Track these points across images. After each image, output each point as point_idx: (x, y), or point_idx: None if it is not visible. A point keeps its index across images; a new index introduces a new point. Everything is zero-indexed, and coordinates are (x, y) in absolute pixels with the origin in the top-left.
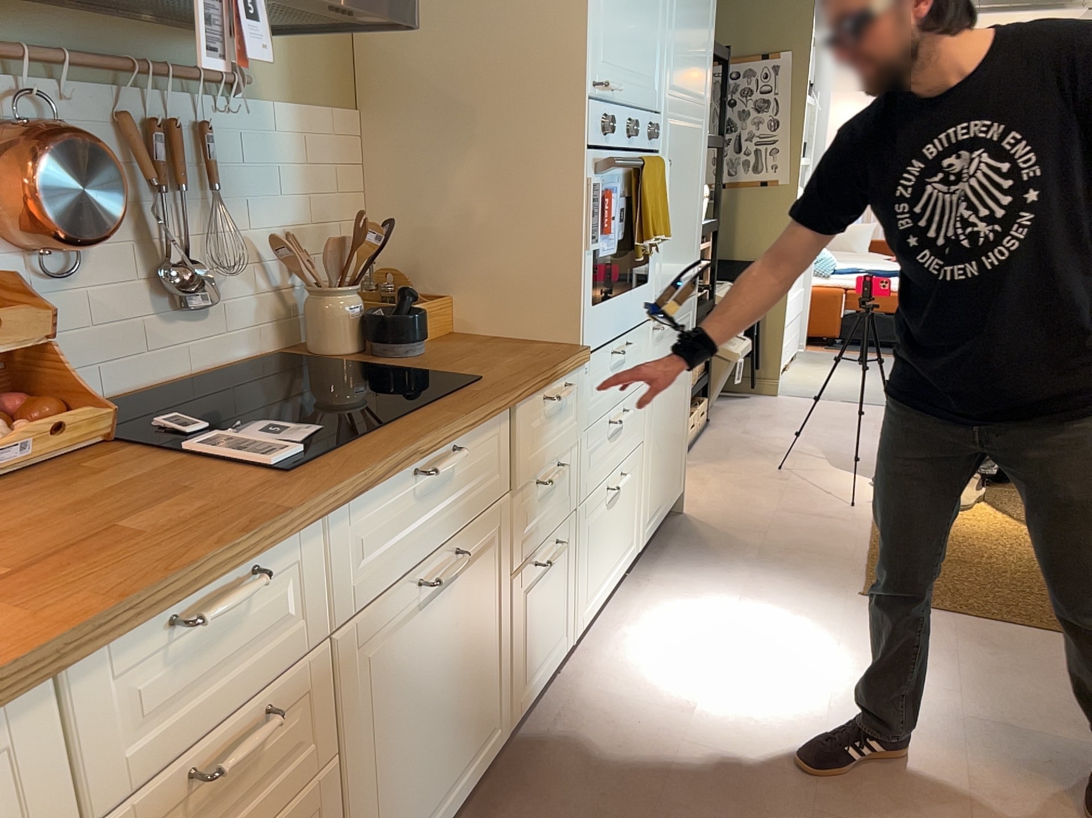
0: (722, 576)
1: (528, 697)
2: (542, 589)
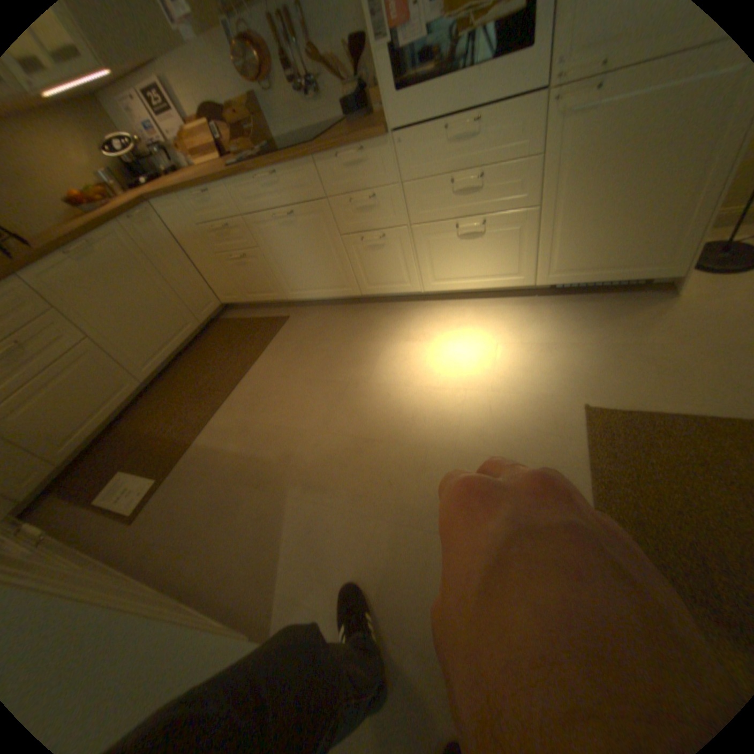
0: (564, 332)
1: (374, 290)
2: (374, 251)
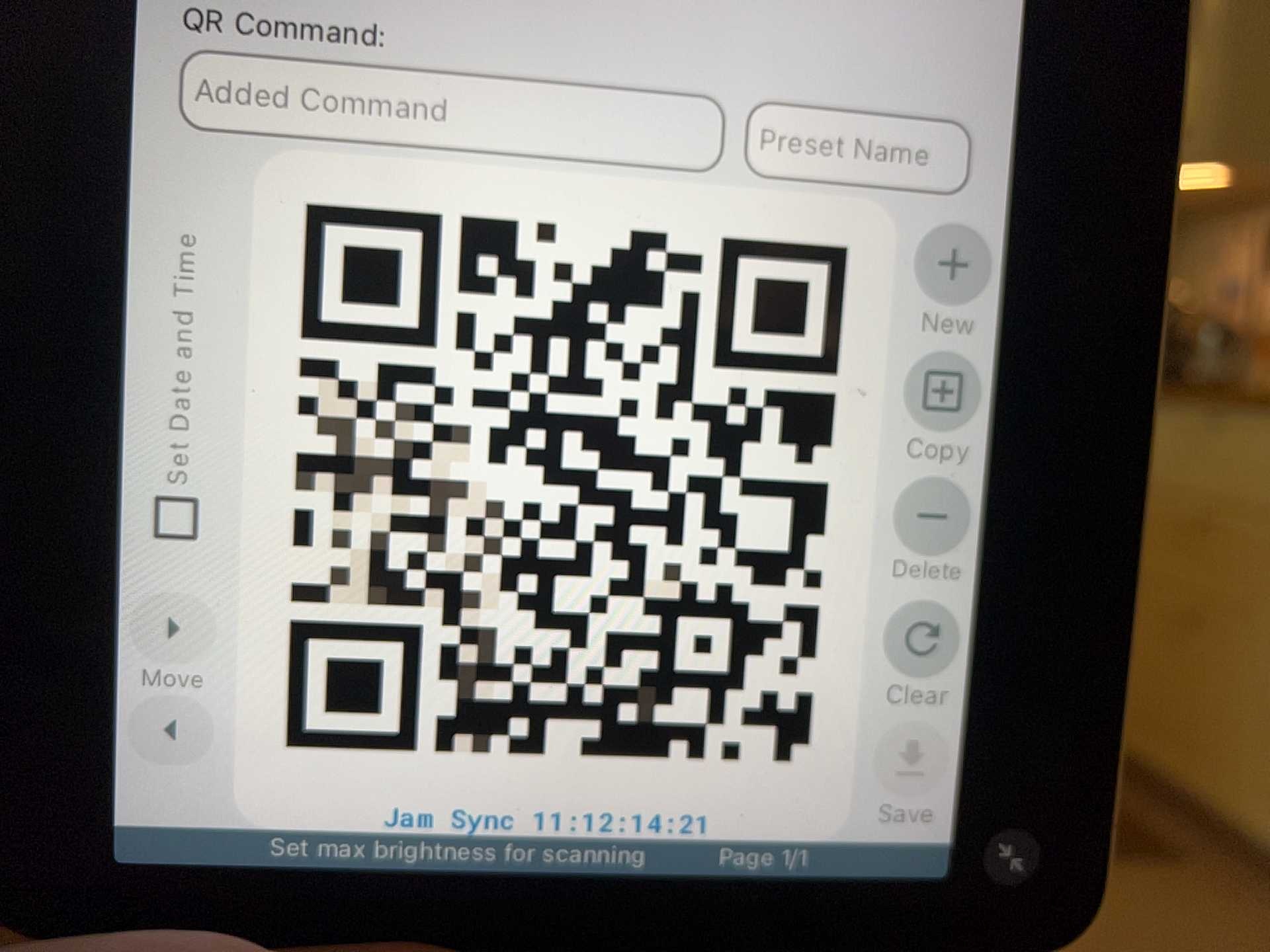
0: None
1: None
2: None
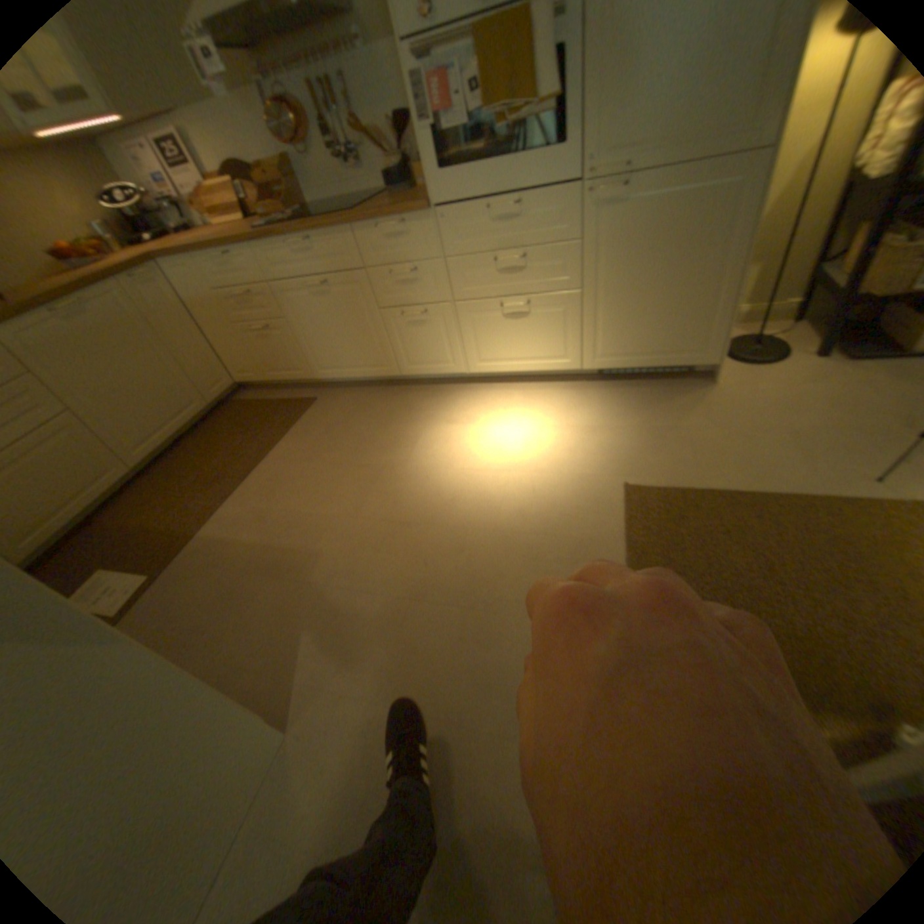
0: (610, 416)
1: (416, 370)
2: (417, 327)
